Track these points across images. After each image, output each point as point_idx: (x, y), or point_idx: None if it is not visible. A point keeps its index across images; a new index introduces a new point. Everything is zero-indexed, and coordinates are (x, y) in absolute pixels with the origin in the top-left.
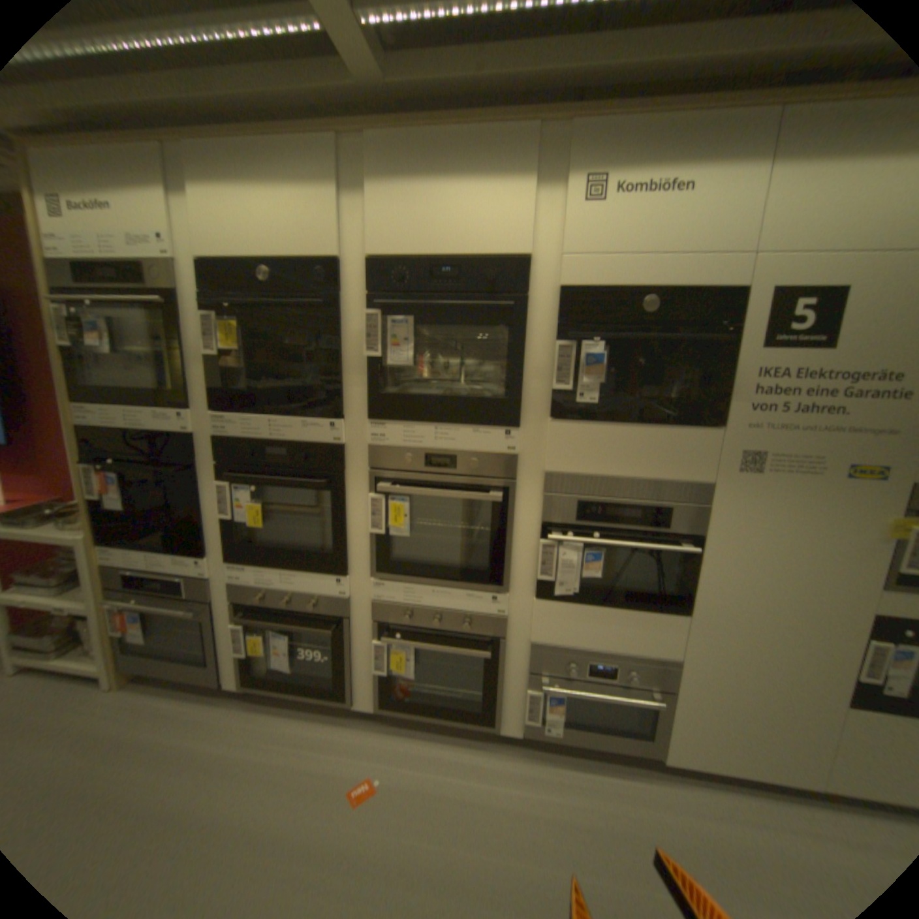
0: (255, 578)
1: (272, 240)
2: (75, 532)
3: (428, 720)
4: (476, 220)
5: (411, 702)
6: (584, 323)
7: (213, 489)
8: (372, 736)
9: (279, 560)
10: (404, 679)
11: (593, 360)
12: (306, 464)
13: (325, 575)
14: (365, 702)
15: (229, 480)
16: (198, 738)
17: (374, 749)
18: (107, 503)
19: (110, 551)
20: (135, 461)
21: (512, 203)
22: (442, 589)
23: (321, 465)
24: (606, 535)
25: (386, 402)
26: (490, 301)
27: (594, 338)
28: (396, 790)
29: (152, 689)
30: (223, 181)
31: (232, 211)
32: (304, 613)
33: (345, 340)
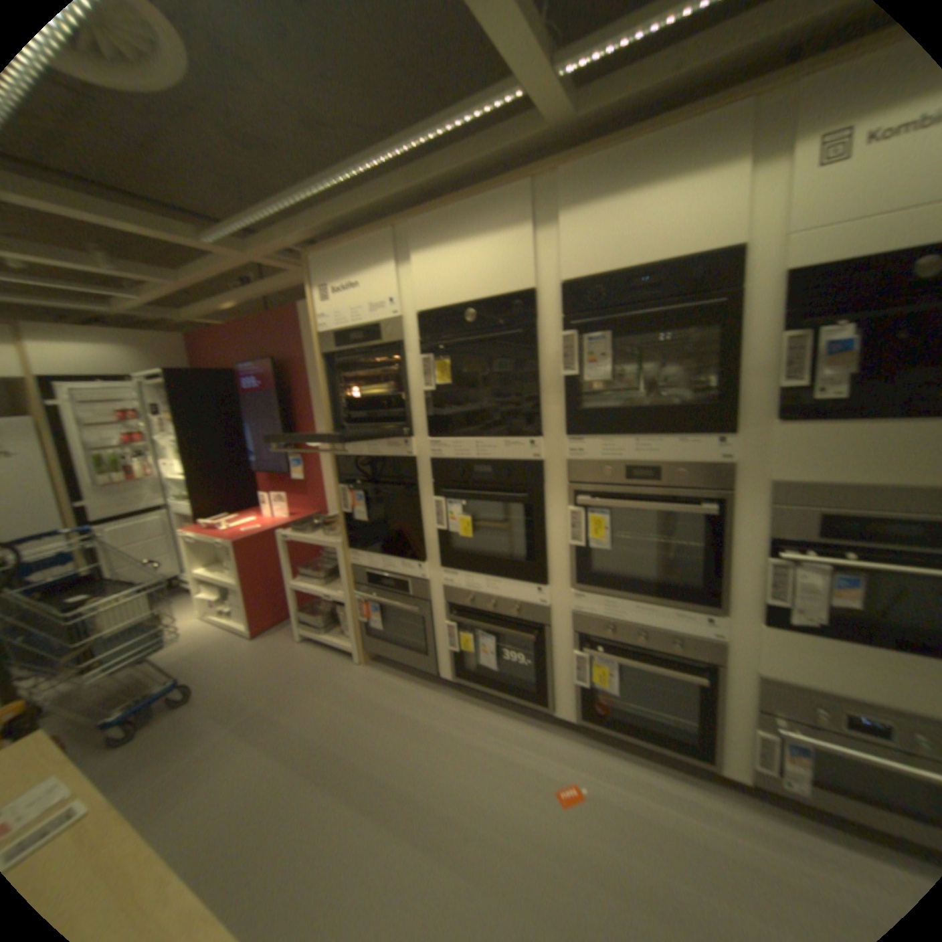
0: (467, 581)
1: (478, 285)
2: (337, 537)
3: (636, 741)
4: (678, 221)
5: (617, 719)
6: (823, 305)
7: (433, 503)
8: (578, 746)
9: (487, 567)
10: (608, 694)
11: (838, 346)
12: (510, 480)
13: (528, 583)
14: (569, 711)
15: (447, 495)
16: (427, 715)
17: (580, 759)
18: (359, 515)
19: (361, 553)
20: (377, 481)
21: (720, 192)
22: (649, 605)
23: (523, 480)
24: (868, 556)
25: (584, 417)
26: (698, 301)
27: (839, 320)
28: (608, 804)
29: (389, 668)
30: (439, 245)
31: (446, 268)
32: (510, 617)
33: (543, 363)
